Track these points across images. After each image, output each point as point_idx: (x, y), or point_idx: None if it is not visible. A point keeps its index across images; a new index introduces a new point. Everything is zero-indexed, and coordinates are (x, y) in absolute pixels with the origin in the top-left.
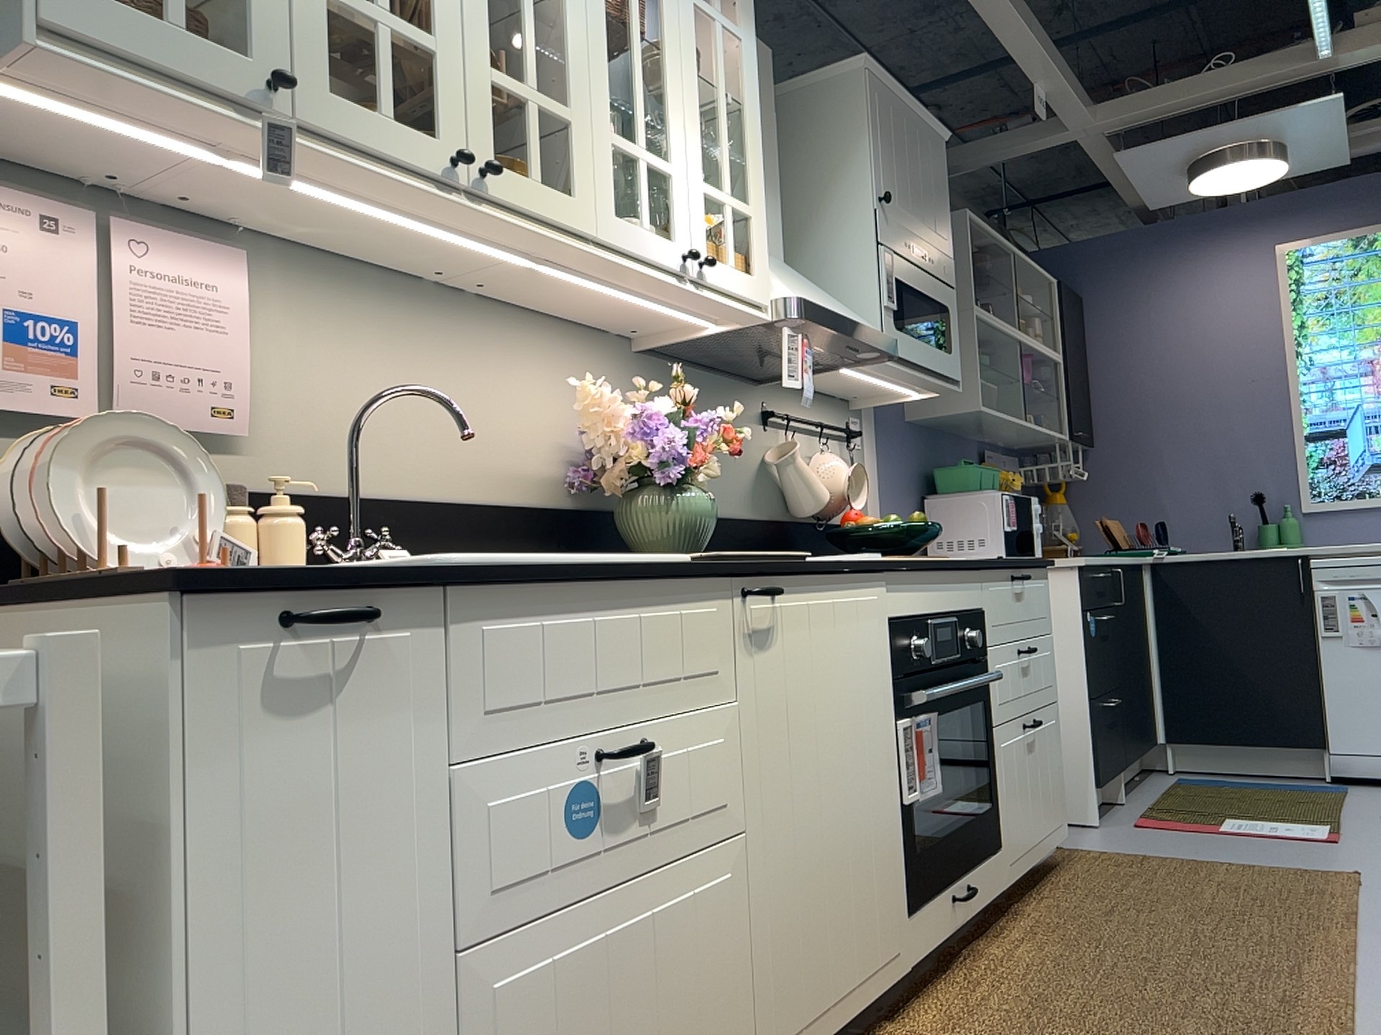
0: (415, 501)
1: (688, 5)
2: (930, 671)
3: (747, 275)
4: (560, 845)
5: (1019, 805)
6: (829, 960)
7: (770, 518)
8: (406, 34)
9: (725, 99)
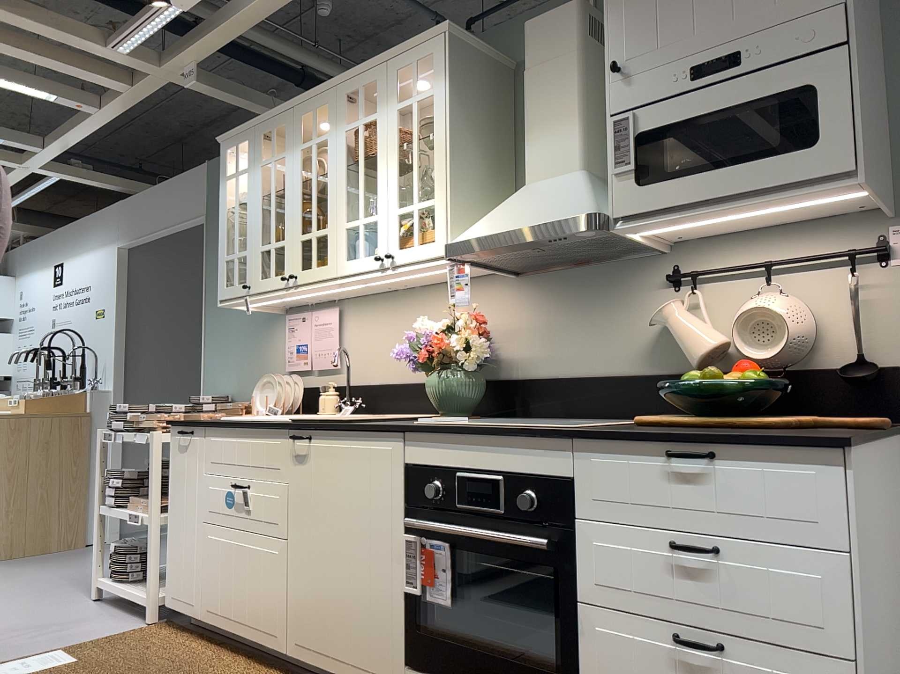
0: (389, 384)
1: (392, 115)
2: (458, 513)
3: (427, 243)
4: (224, 507)
5: None
6: (329, 633)
7: (671, 371)
8: (277, 245)
9: (416, 145)
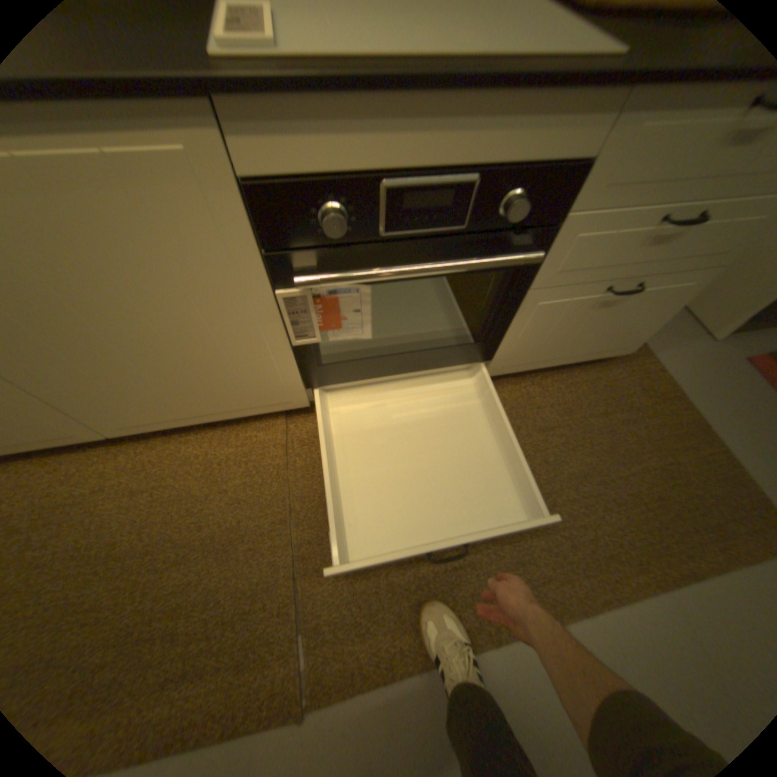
0: None
1: None
2: (378, 240)
3: None
4: None
5: (543, 340)
6: (176, 405)
7: None
8: None
9: None
